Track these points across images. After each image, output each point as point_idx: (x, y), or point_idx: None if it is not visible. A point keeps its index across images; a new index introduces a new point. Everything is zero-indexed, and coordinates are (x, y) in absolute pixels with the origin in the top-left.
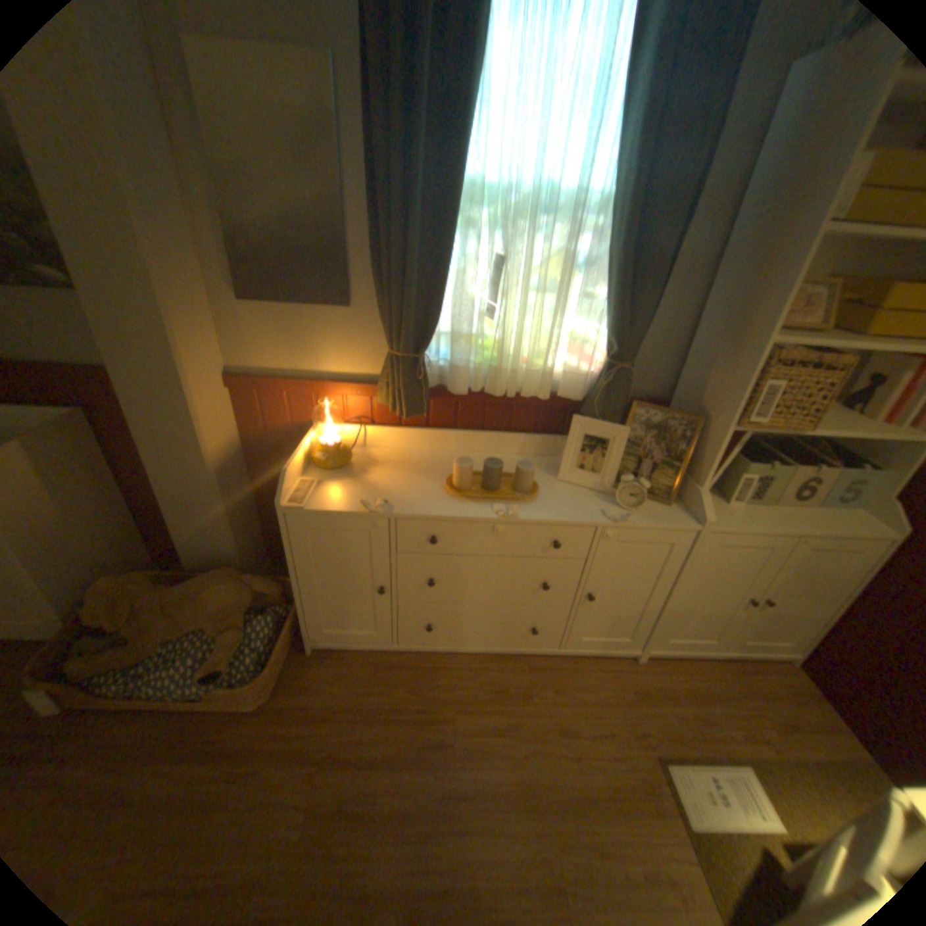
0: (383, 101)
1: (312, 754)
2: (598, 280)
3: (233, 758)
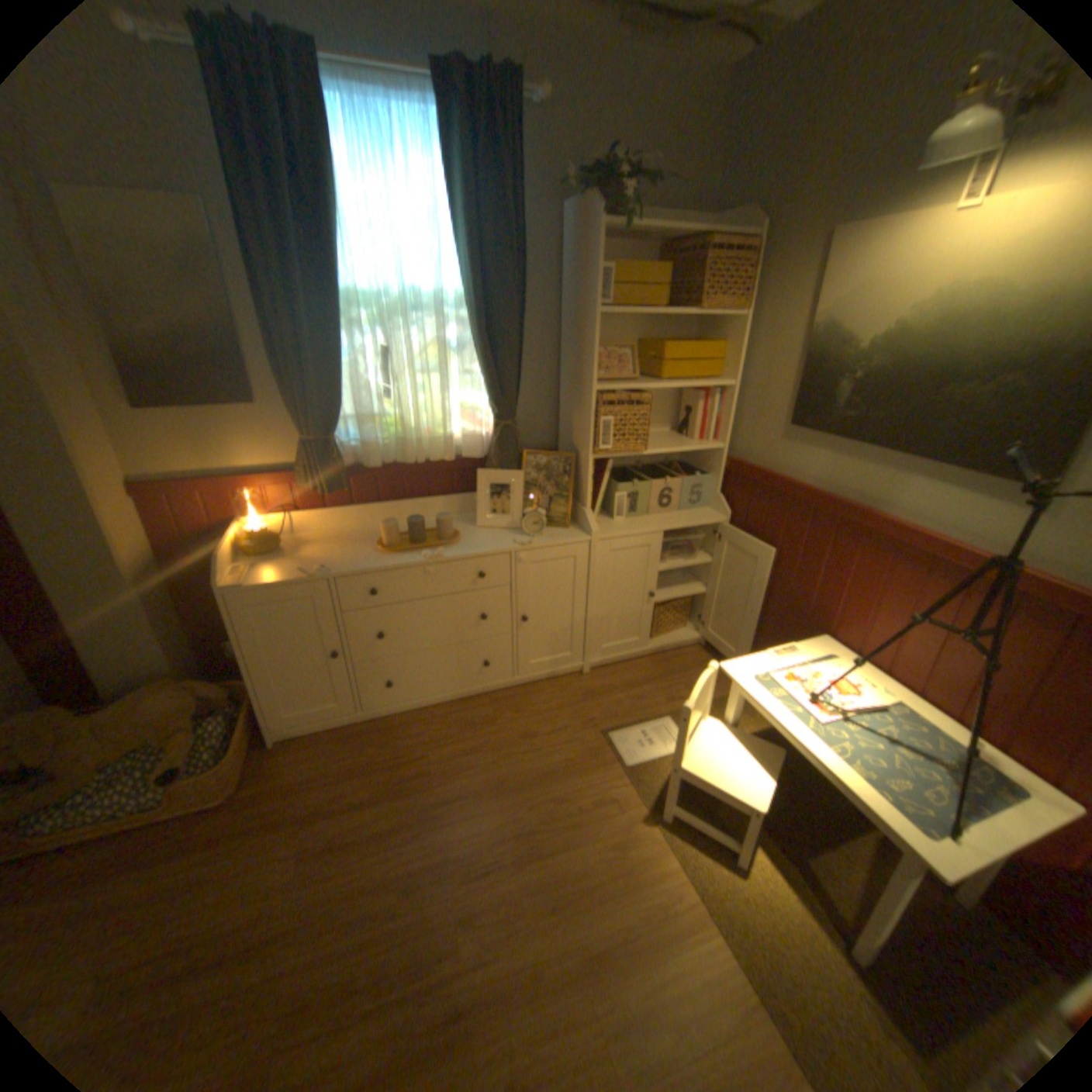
0: (256, 234)
1: (292, 819)
2: (471, 359)
3: (209, 845)
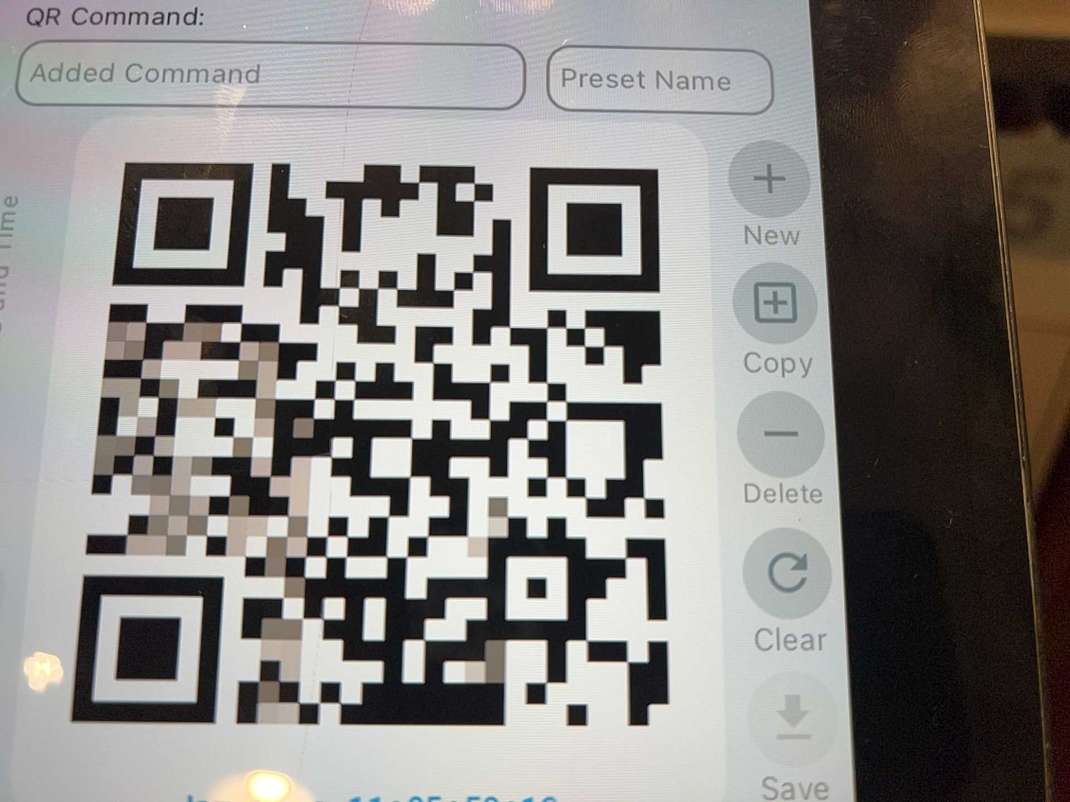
0: None
1: None
2: None
3: None
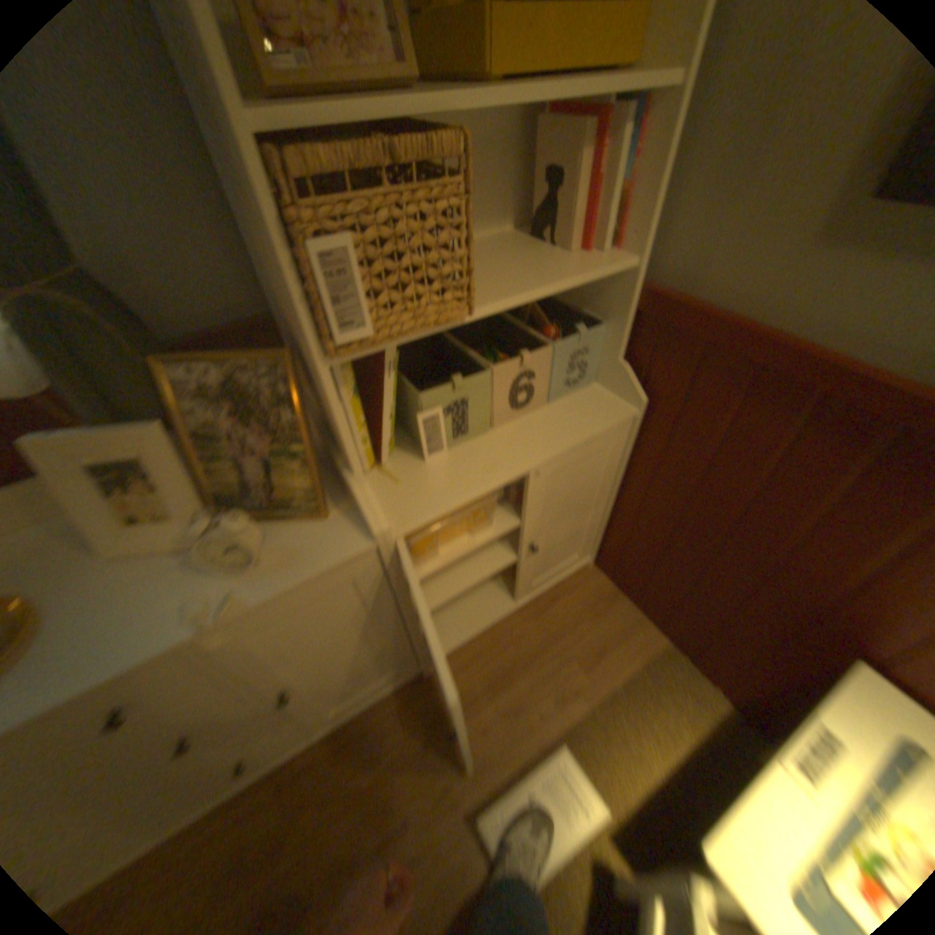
0: None
1: None
2: None
3: None
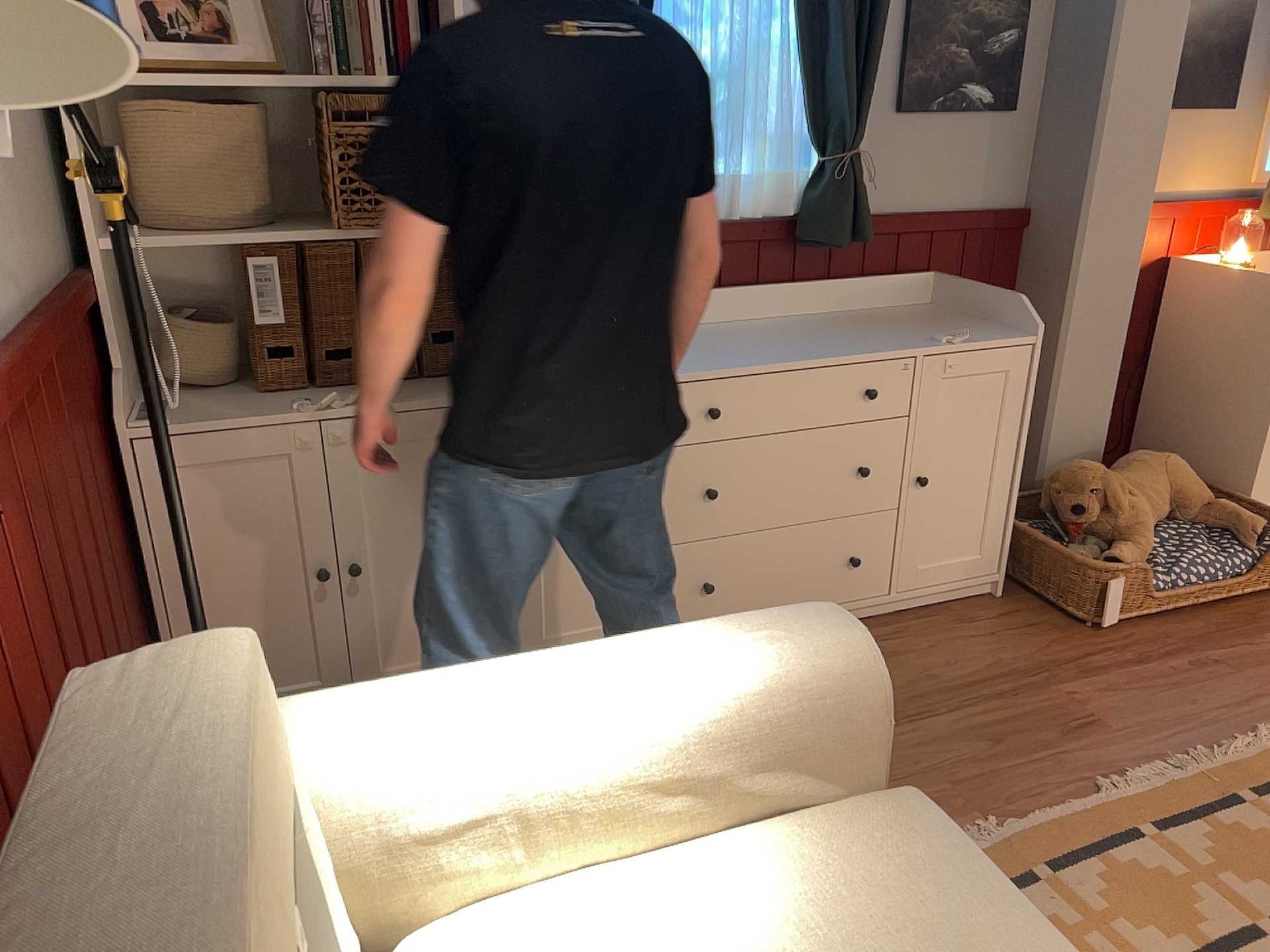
0: None
1: None
2: None
3: None
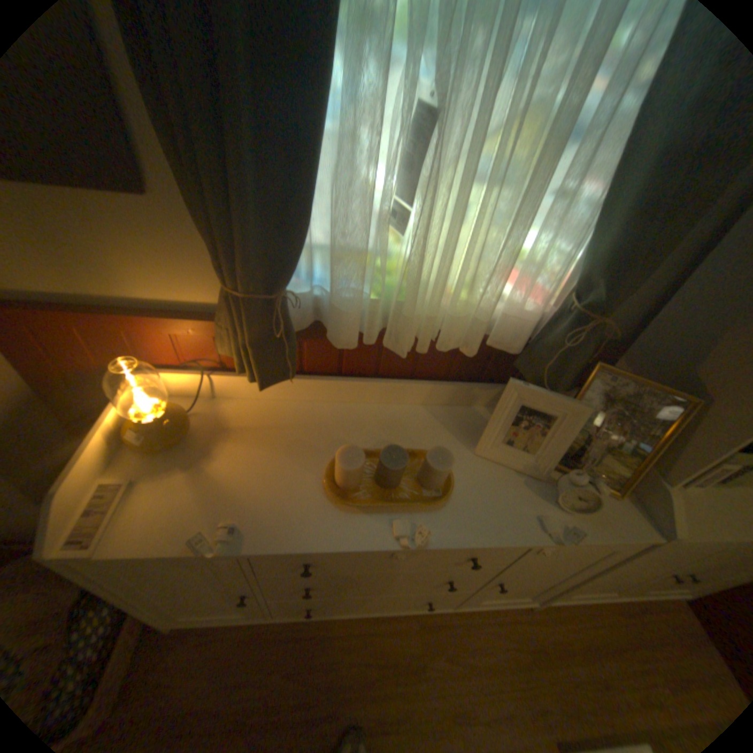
0: None
1: None
2: (598, 167)
3: None
